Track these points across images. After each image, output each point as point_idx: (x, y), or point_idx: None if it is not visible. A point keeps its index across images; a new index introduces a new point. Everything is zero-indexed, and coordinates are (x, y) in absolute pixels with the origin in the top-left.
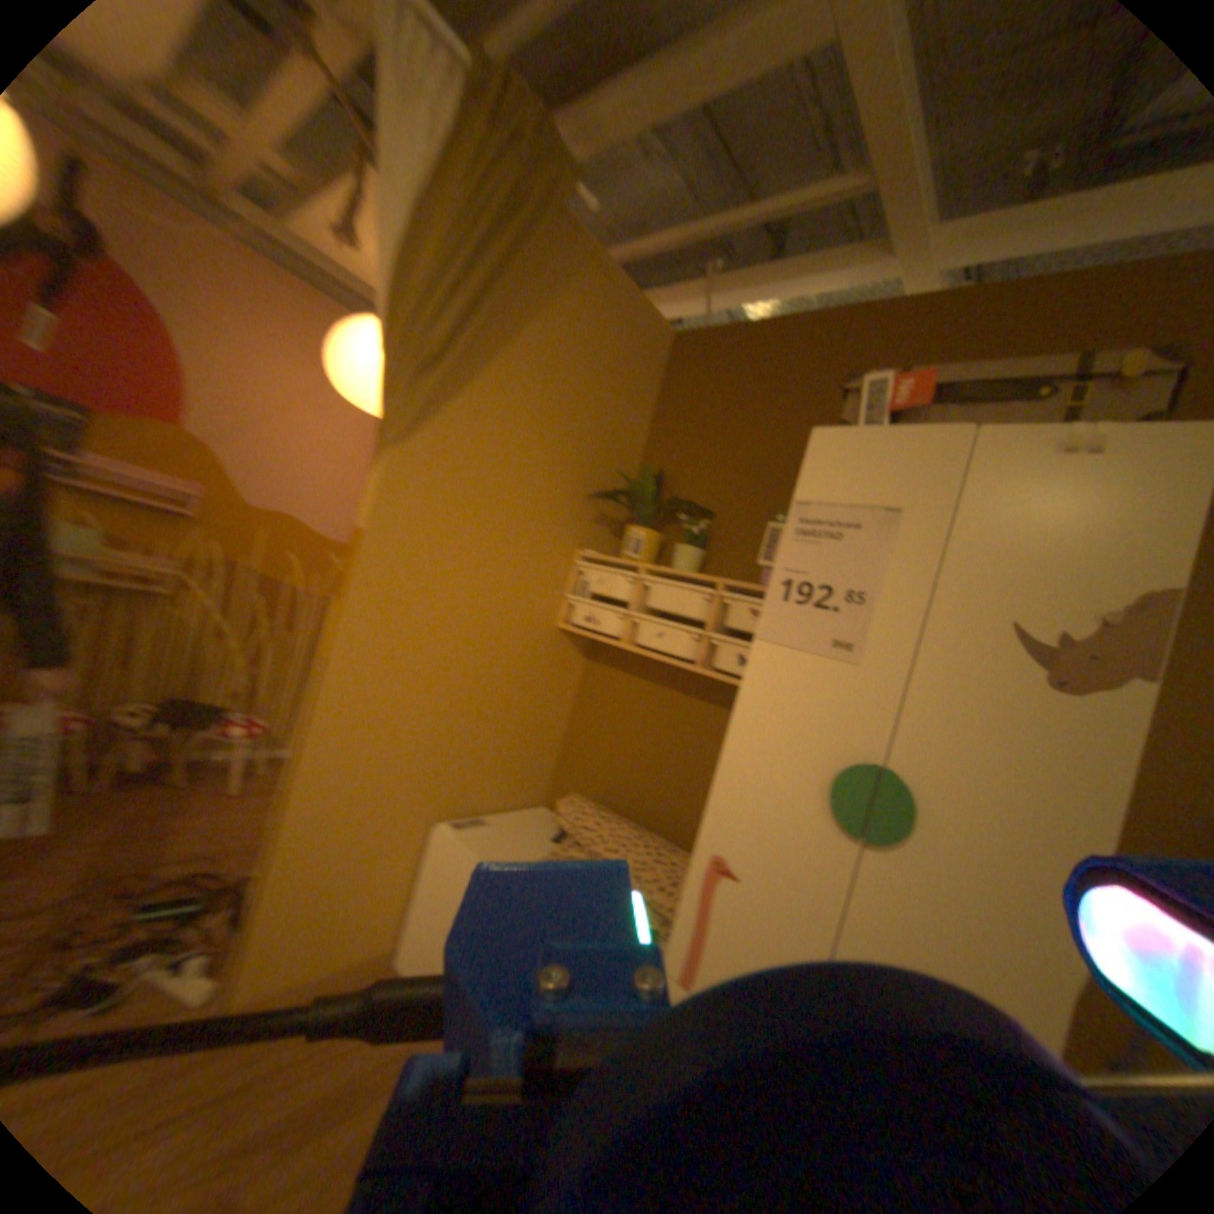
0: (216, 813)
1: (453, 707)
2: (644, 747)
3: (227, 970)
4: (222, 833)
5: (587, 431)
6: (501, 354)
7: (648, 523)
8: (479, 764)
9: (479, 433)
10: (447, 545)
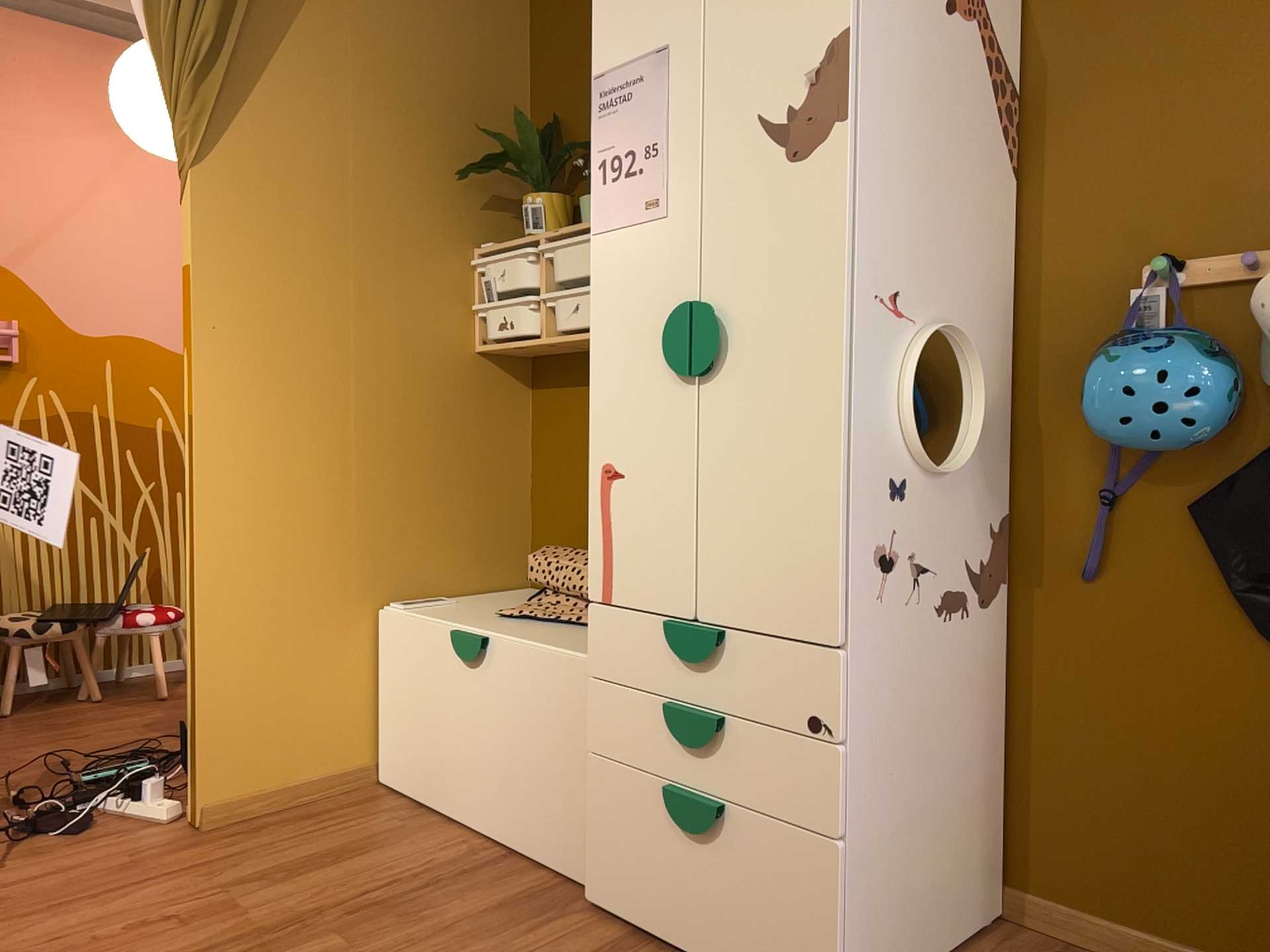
0: (149, 709)
1: (362, 461)
2: None
3: (187, 771)
4: (161, 721)
5: (441, 94)
6: (297, 29)
7: (547, 185)
8: (419, 532)
9: (297, 128)
10: (297, 266)
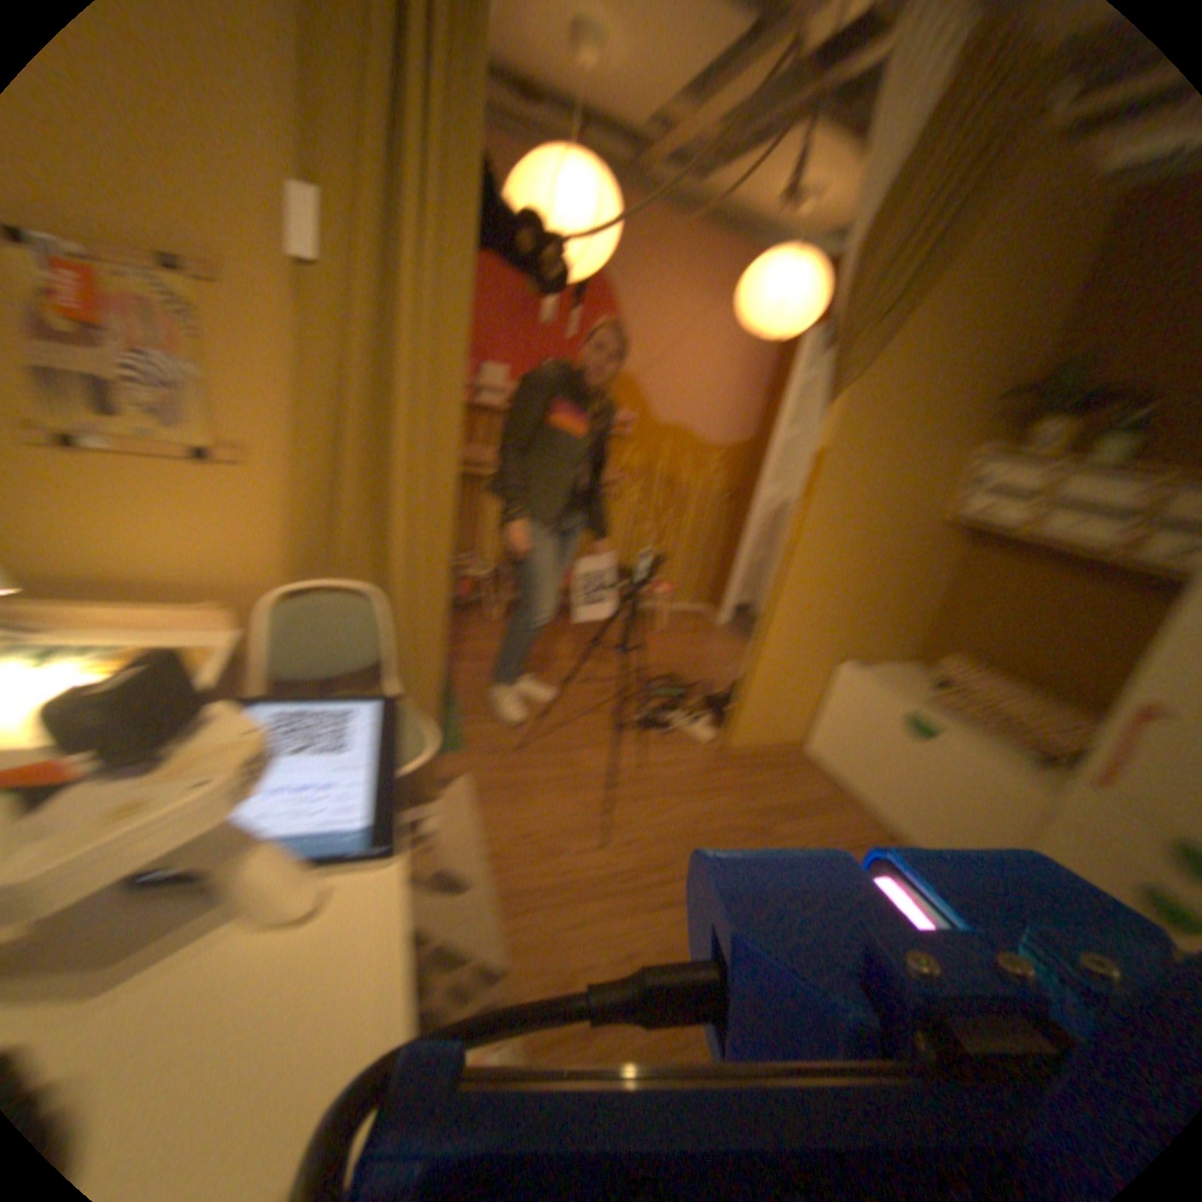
0: (655, 641)
1: (861, 580)
2: (1033, 623)
3: (724, 726)
4: (665, 654)
5: (1005, 329)
6: (939, 280)
7: (1066, 414)
8: (872, 624)
9: (911, 357)
10: (875, 455)
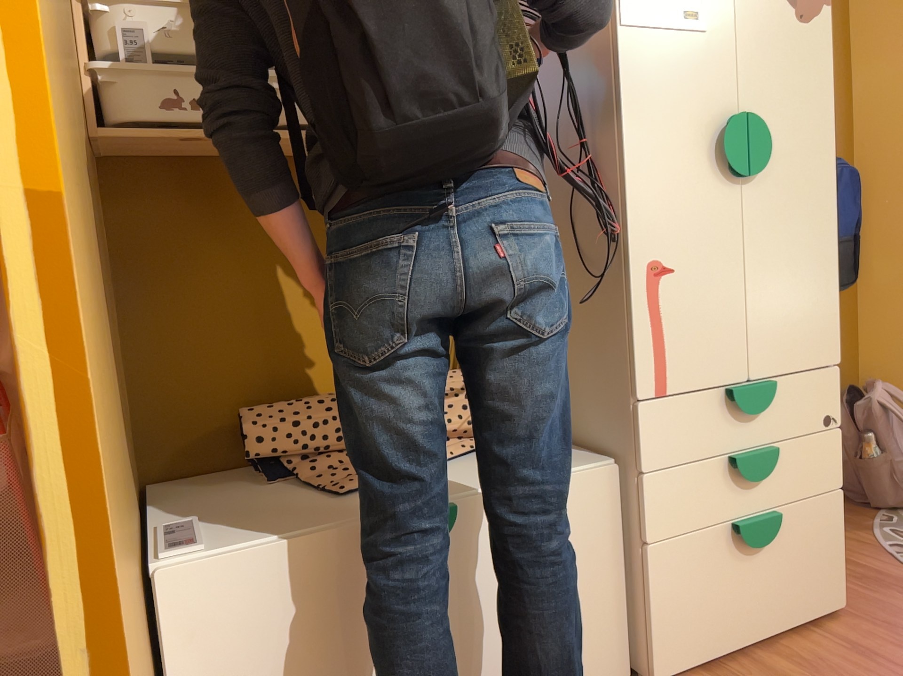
0: None
1: None
2: (297, 293)
3: None
4: None
5: None
6: None
7: None
8: None
9: None
10: None
